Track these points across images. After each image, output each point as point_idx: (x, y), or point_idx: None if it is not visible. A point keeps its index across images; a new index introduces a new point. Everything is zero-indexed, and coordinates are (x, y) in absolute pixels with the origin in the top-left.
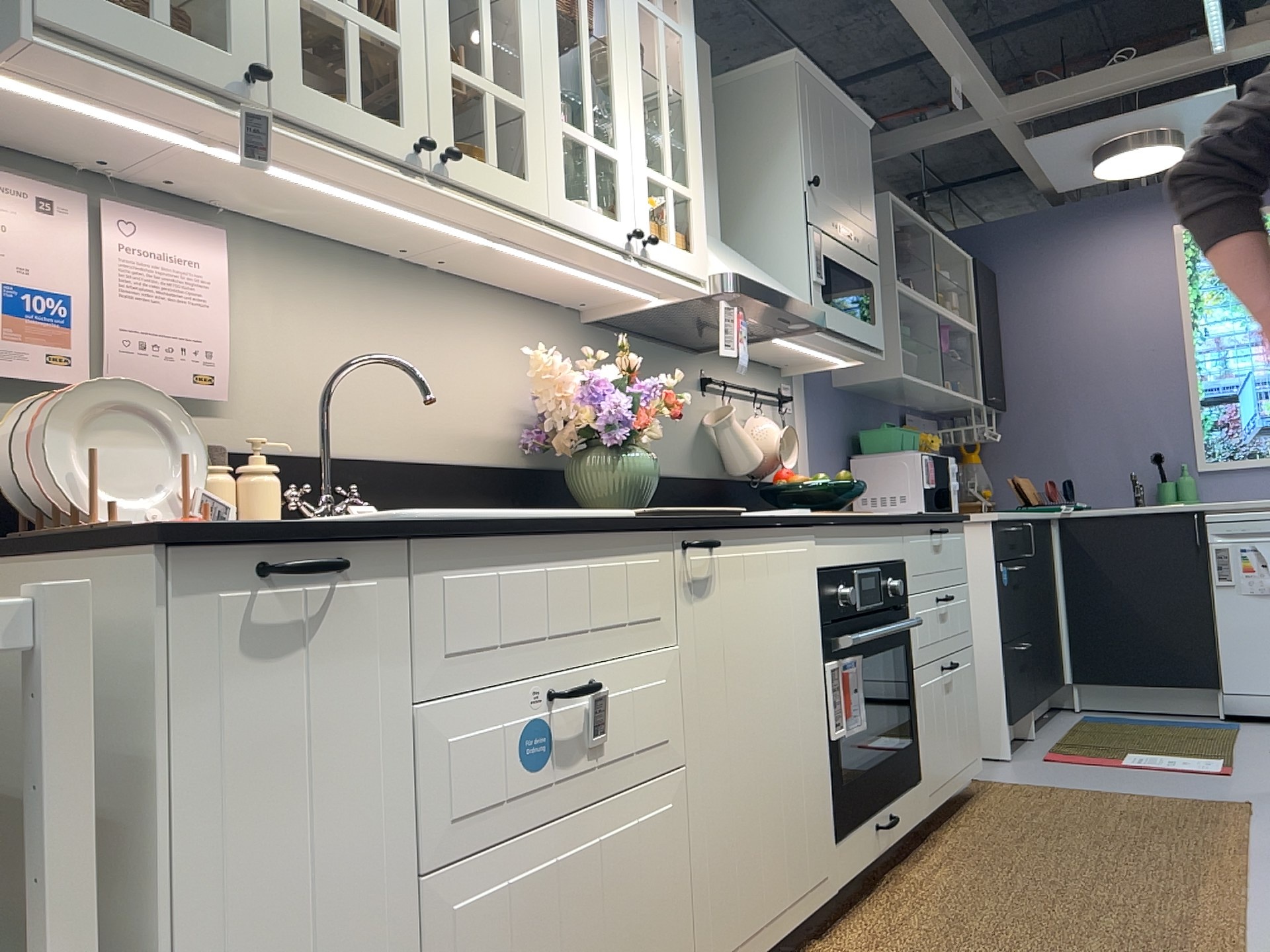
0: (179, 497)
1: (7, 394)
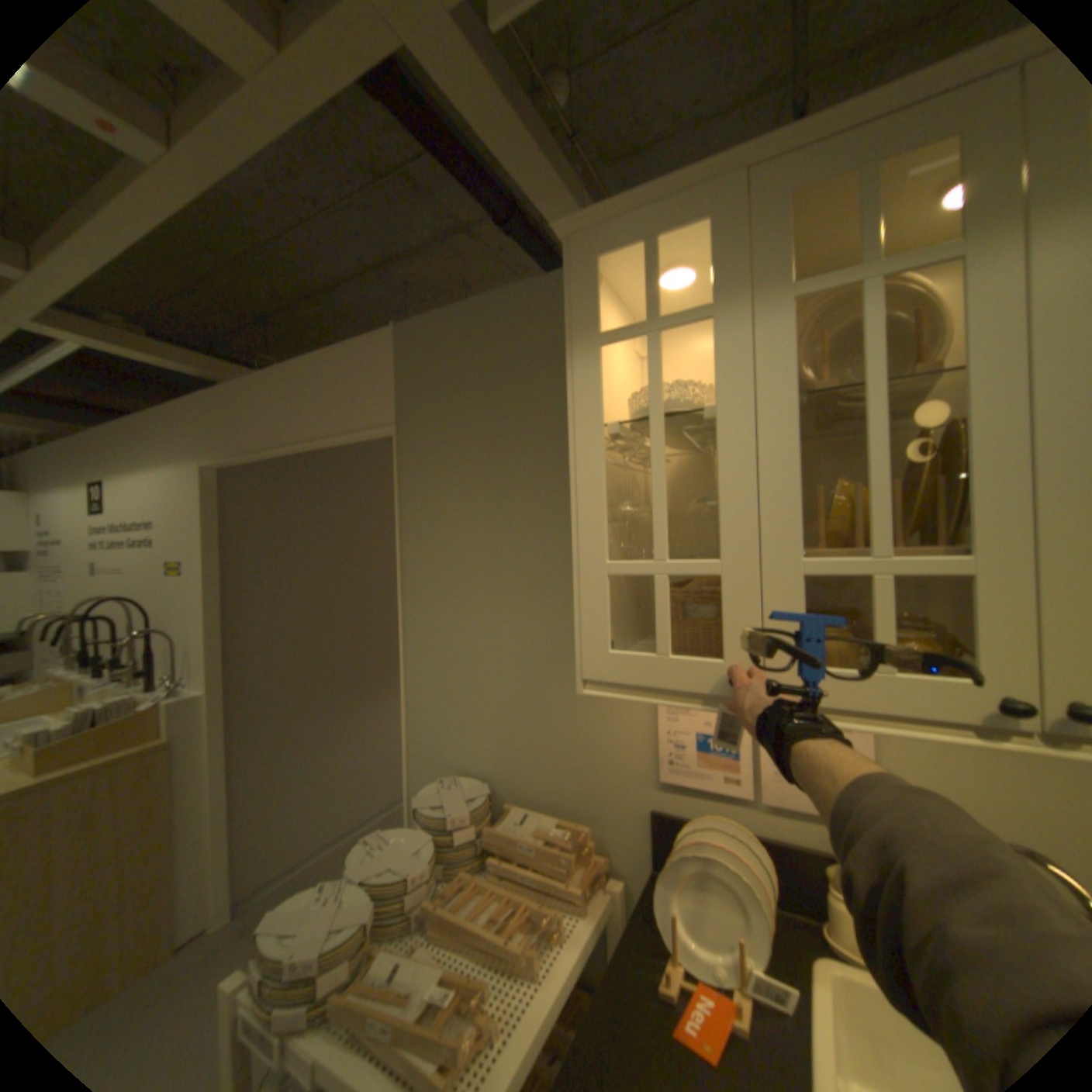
0: (764, 953)
1: (706, 796)
